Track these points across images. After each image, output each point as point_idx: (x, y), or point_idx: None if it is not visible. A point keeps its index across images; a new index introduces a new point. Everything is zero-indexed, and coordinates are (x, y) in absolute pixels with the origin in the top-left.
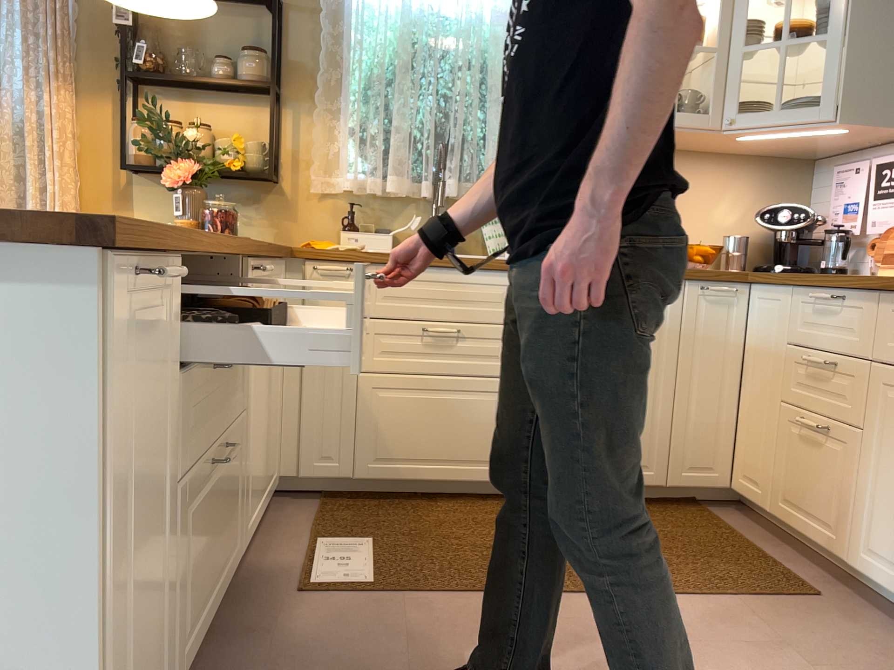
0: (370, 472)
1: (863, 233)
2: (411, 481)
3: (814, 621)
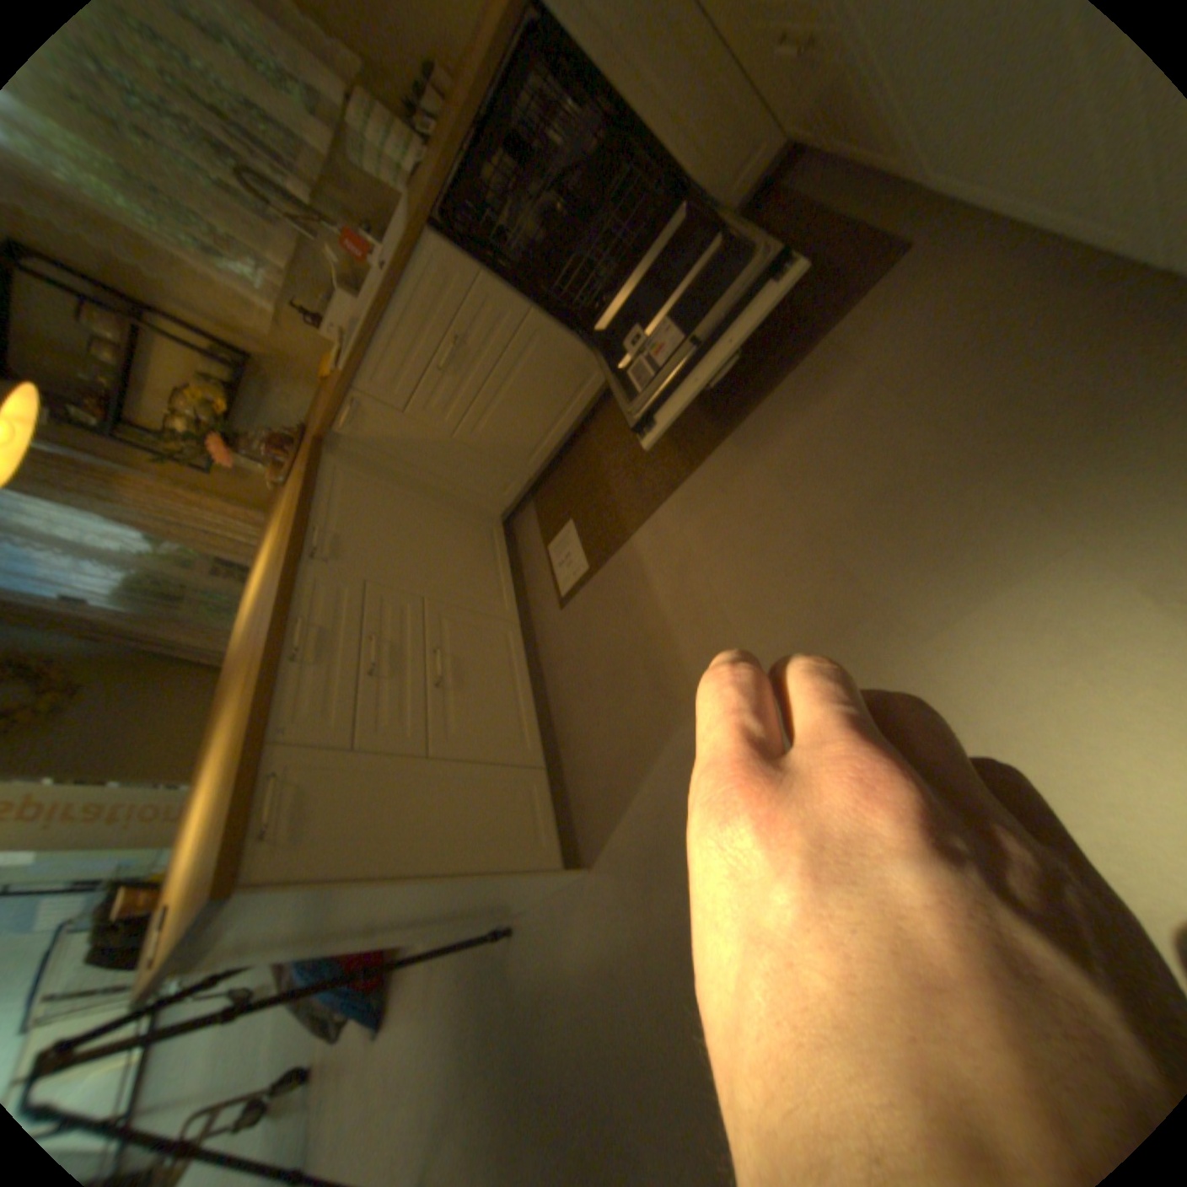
0: (535, 464)
1: None
2: (560, 441)
3: (904, 301)
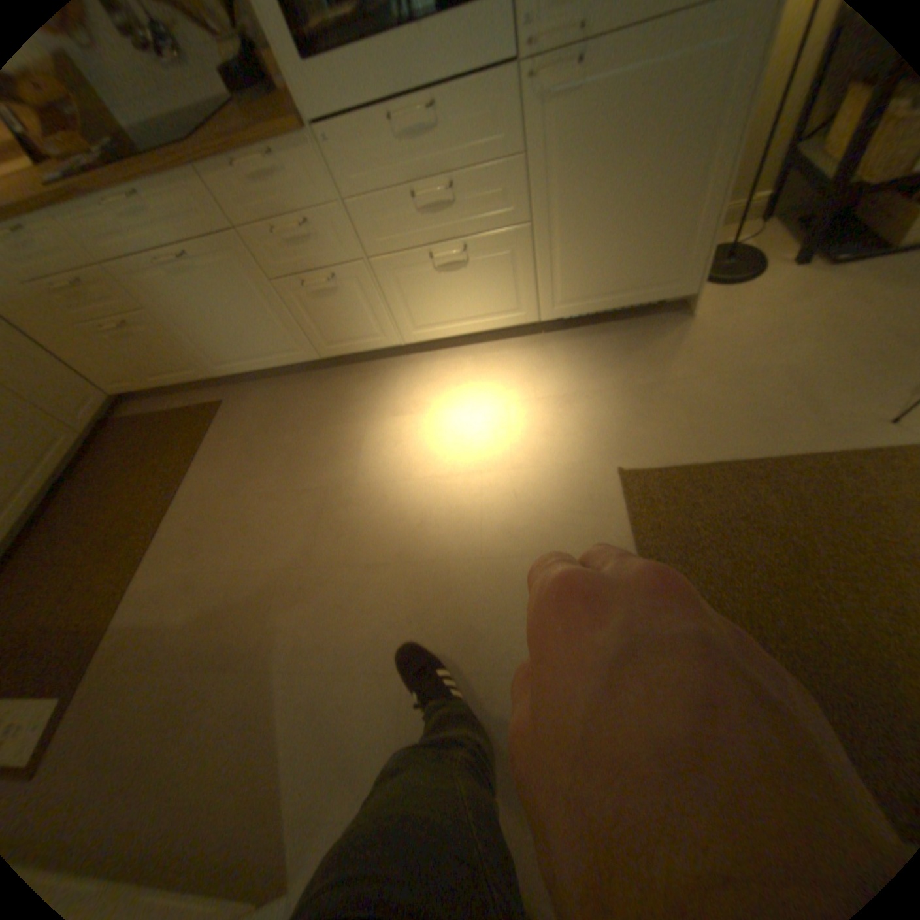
0: None
1: None
2: None
3: (234, 415)
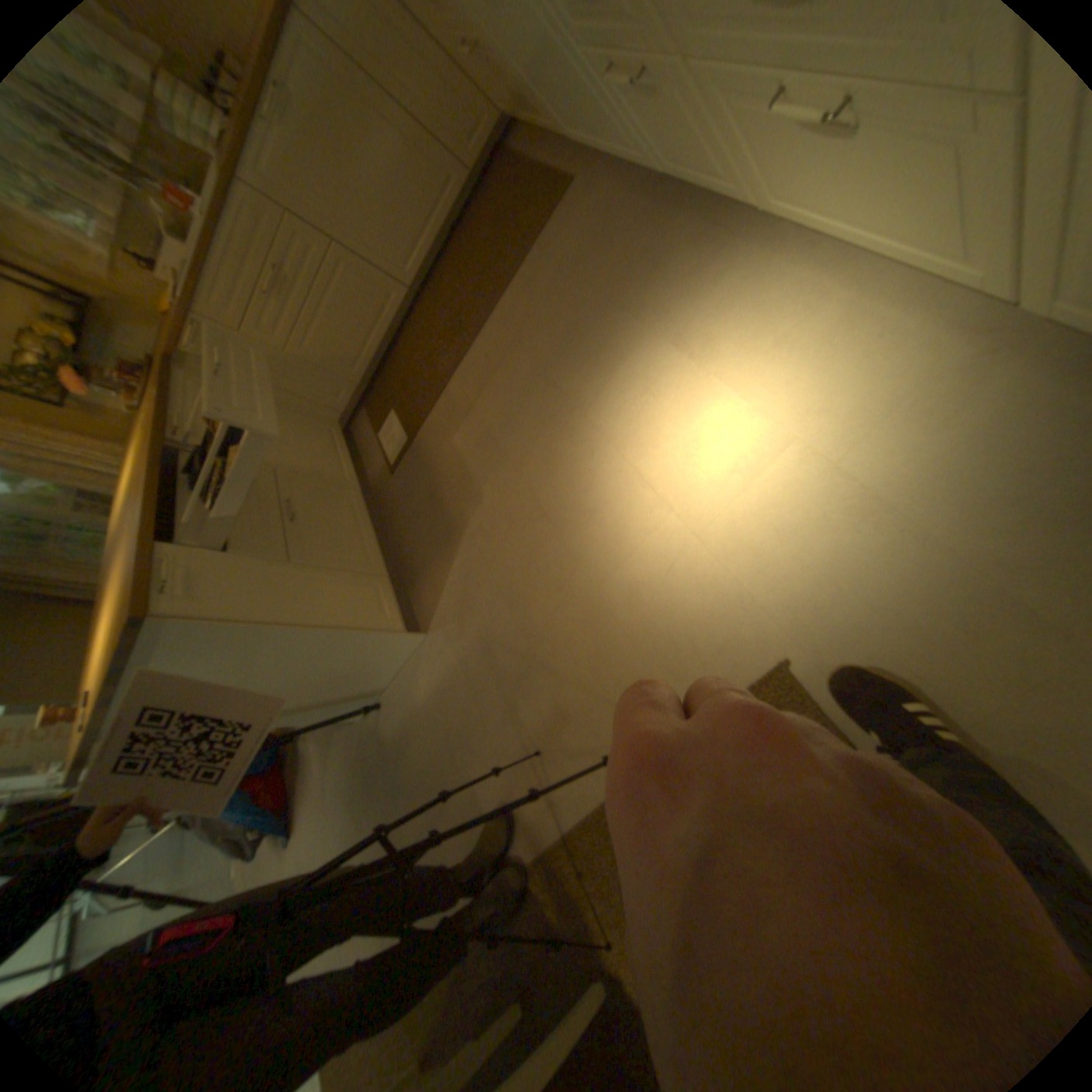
0: (361, 373)
1: None
2: (378, 351)
3: (573, 211)
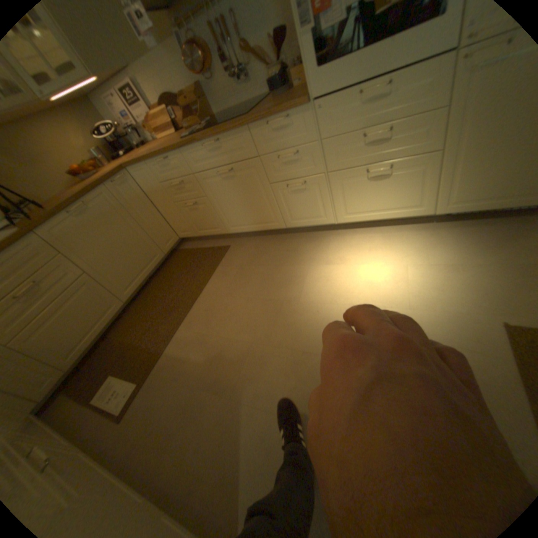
0: (69, 361)
1: (135, 122)
2: (89, 344)
3: (236, 253)
